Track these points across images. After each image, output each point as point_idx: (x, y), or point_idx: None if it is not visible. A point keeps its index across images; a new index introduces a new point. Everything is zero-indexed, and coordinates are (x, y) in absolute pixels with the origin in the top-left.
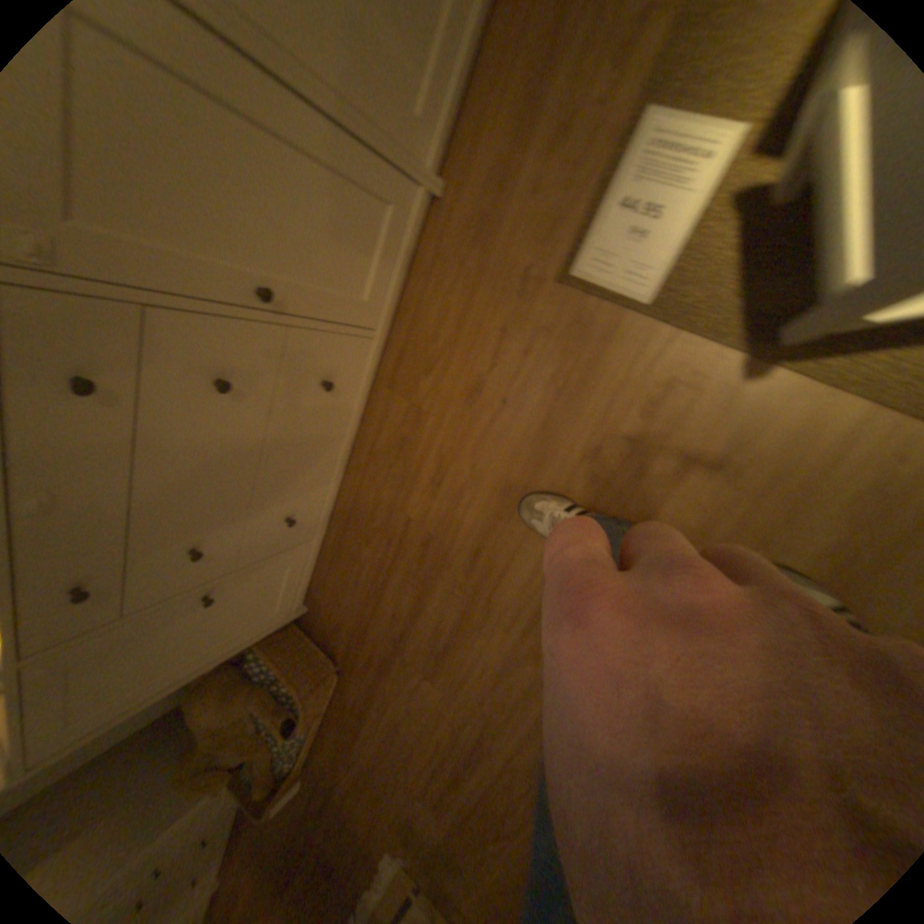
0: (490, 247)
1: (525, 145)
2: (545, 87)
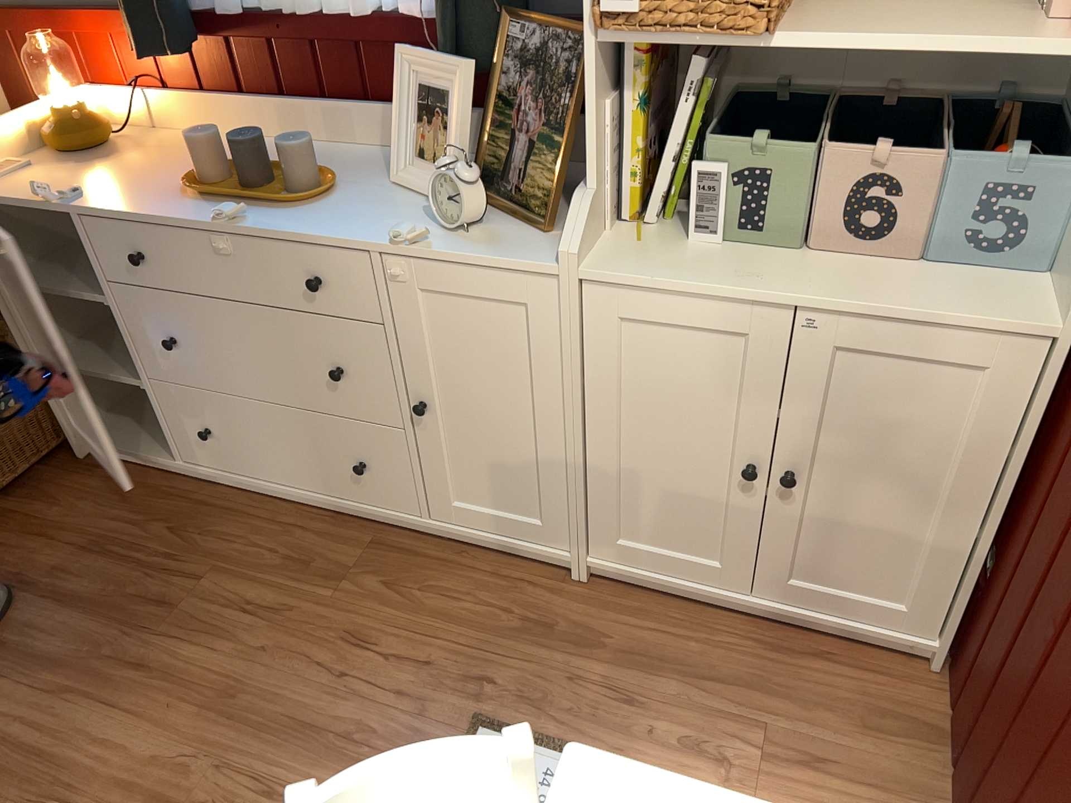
0: (513, 641)
1: (609, 664)
2: (660, 677)
